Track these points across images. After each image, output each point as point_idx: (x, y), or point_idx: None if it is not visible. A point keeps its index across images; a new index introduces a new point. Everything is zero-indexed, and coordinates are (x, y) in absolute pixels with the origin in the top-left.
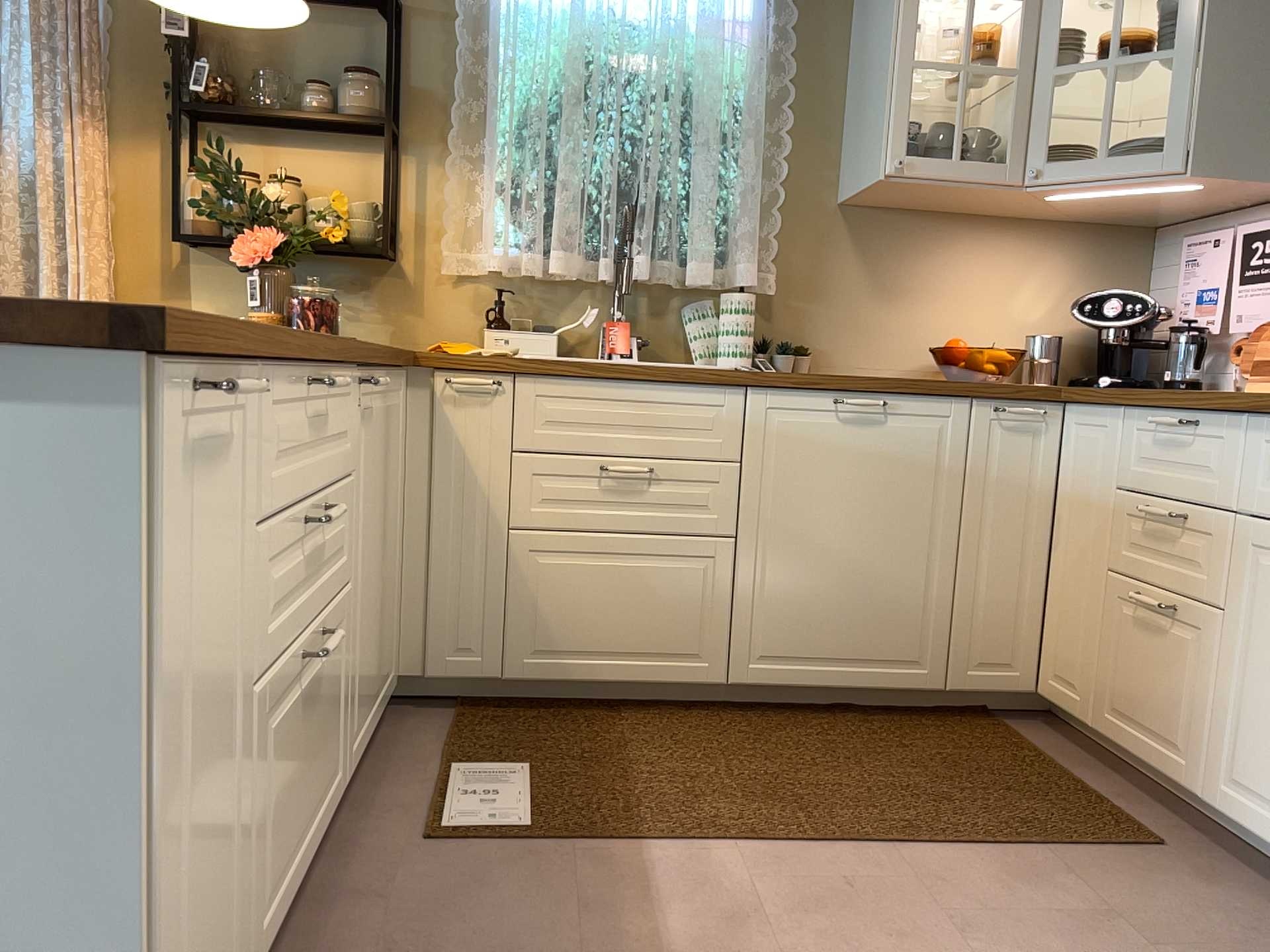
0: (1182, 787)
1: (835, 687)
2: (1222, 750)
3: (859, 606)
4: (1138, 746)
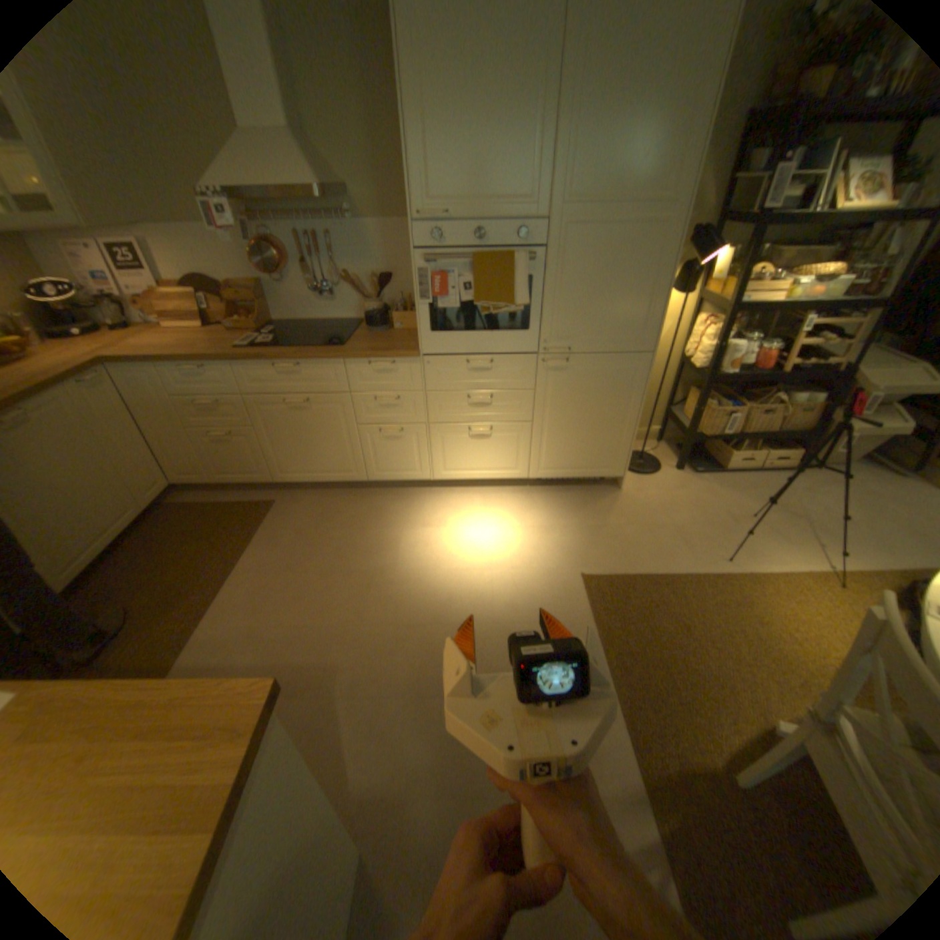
0: (262, 483)
1: (103, 551)
2: (273, 466)
3: (86, 512)
4: (236, 480)
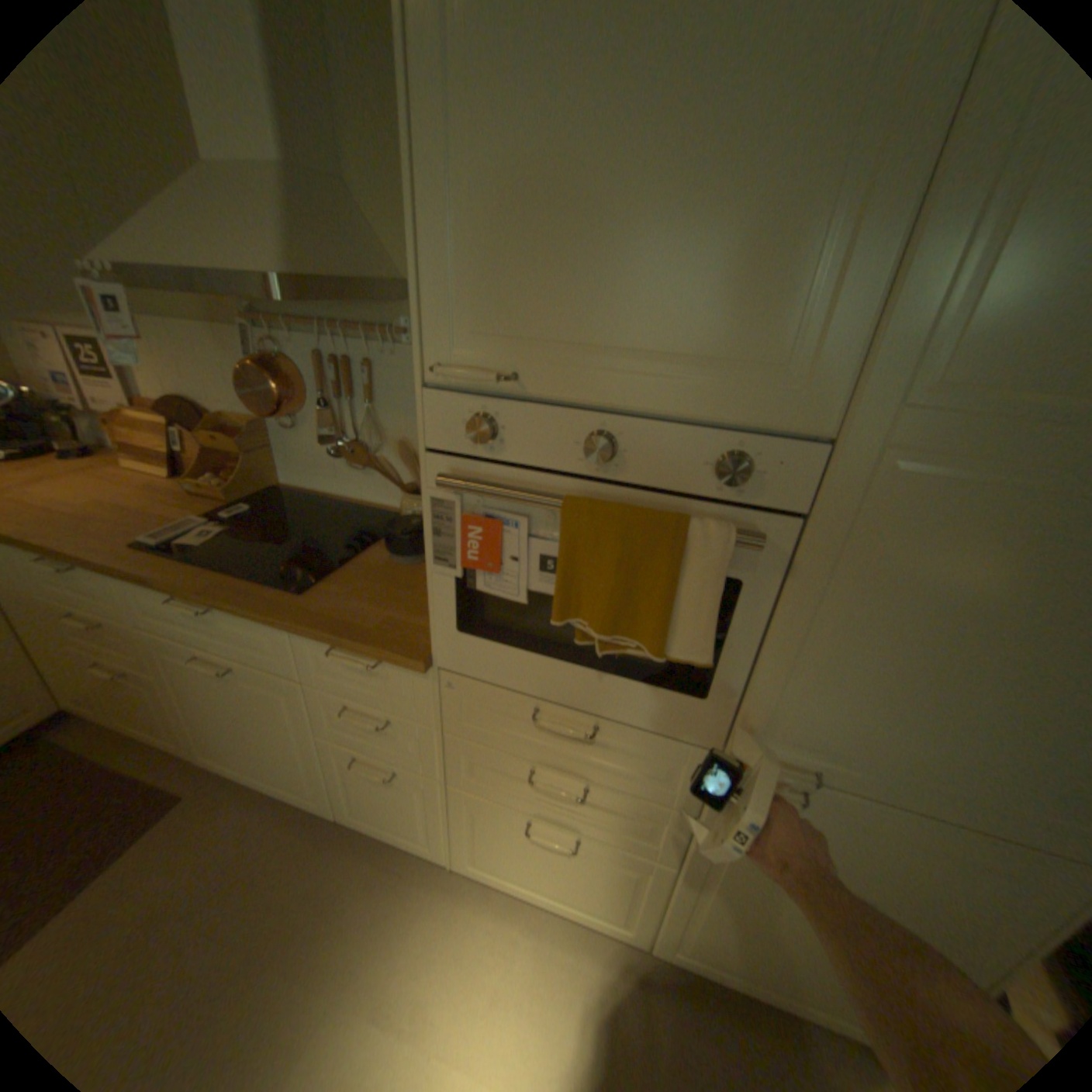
0: (178, 757)
1: None
2: (188, 743)
3: None
4: (142, 739)
